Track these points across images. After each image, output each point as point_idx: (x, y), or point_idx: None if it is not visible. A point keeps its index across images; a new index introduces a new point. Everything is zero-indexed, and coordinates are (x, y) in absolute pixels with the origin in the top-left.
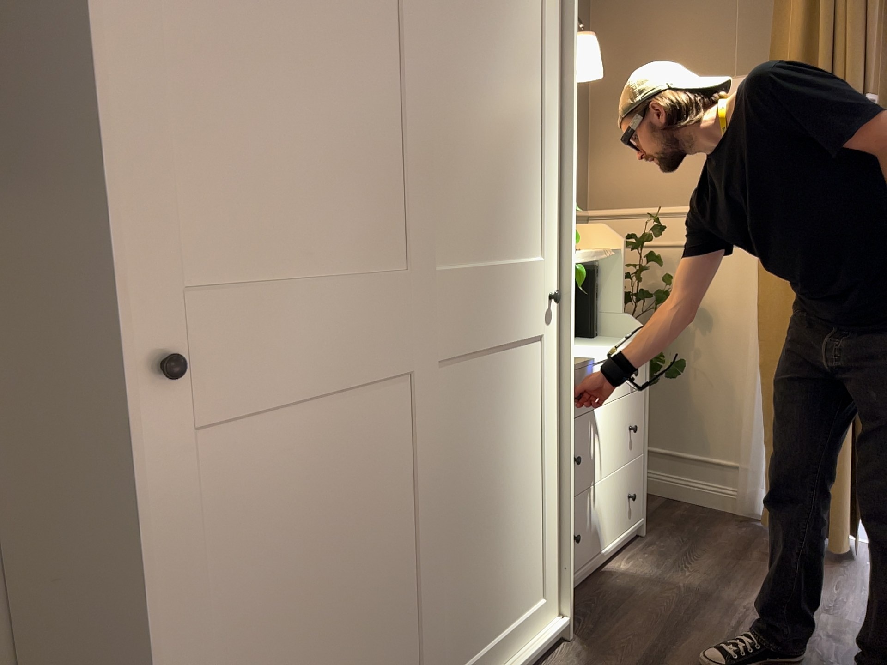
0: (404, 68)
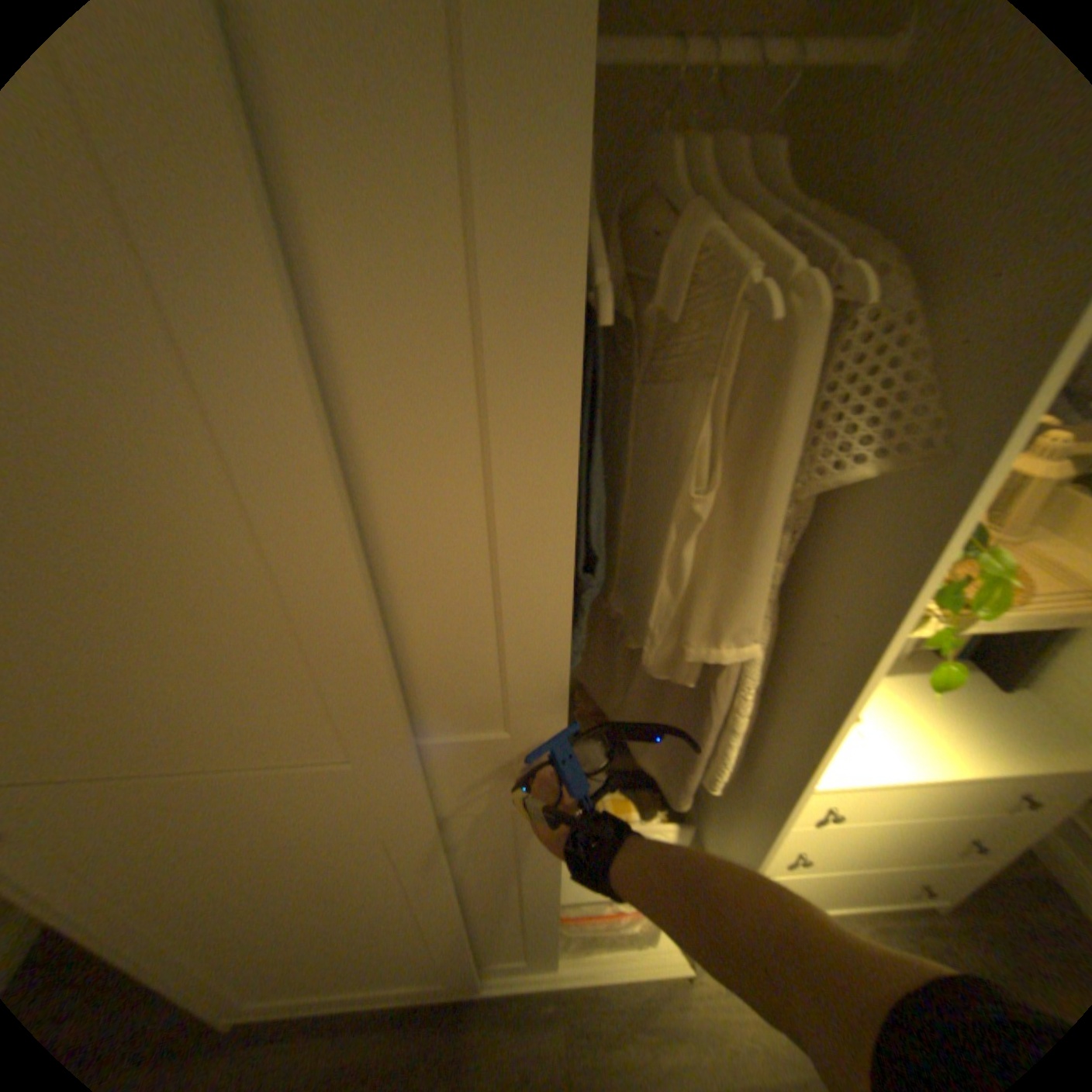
0: (245, 512)
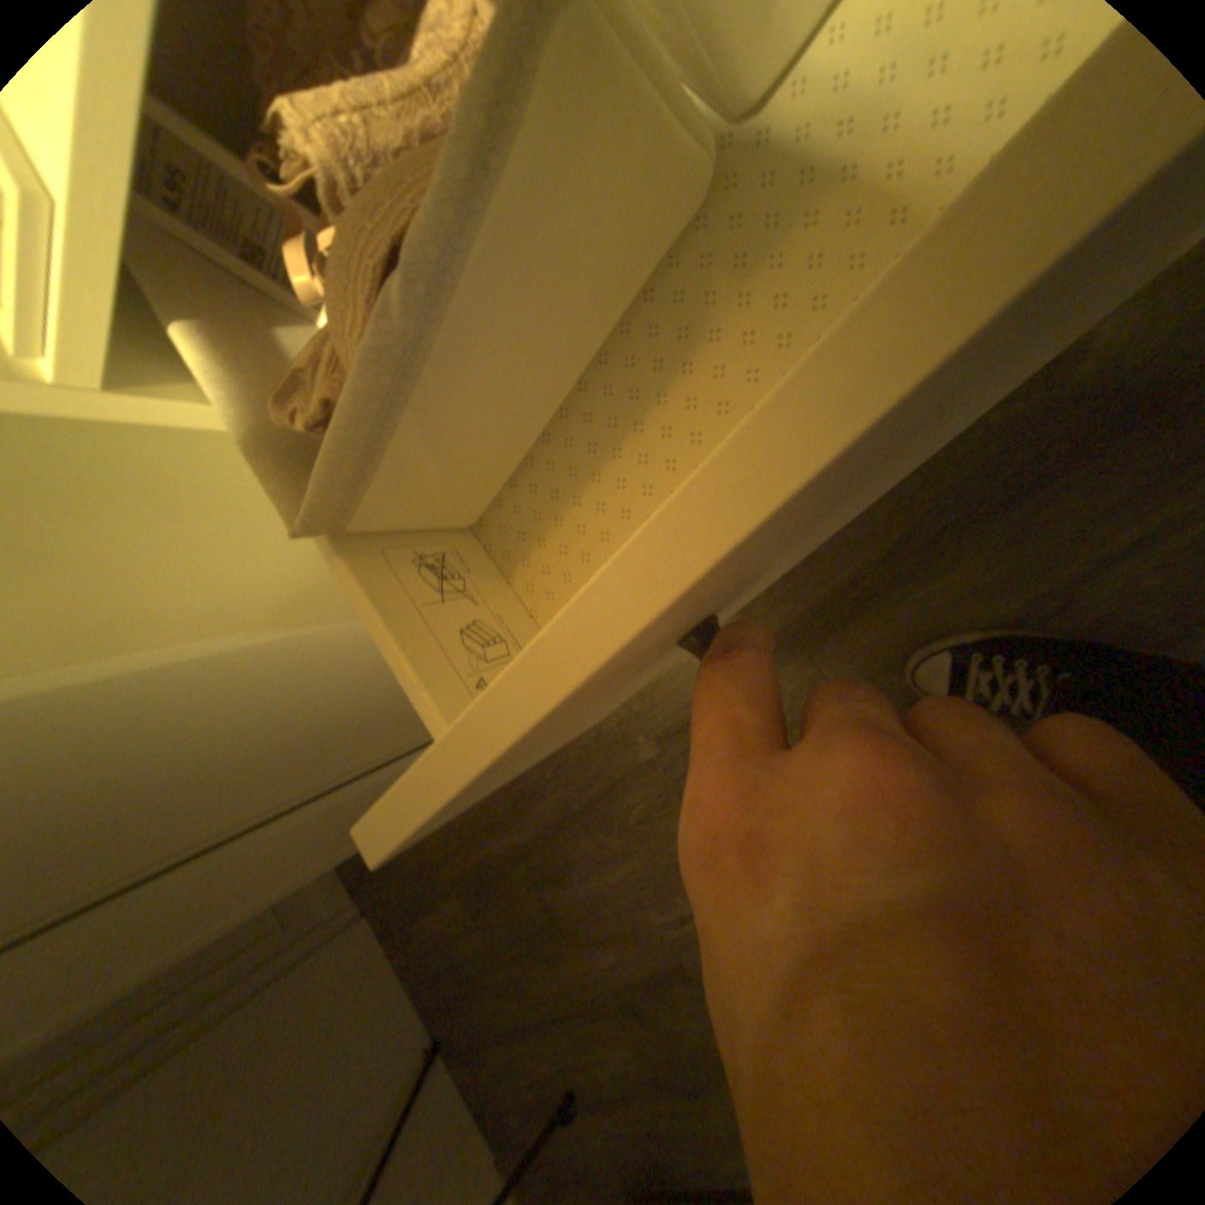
0: None
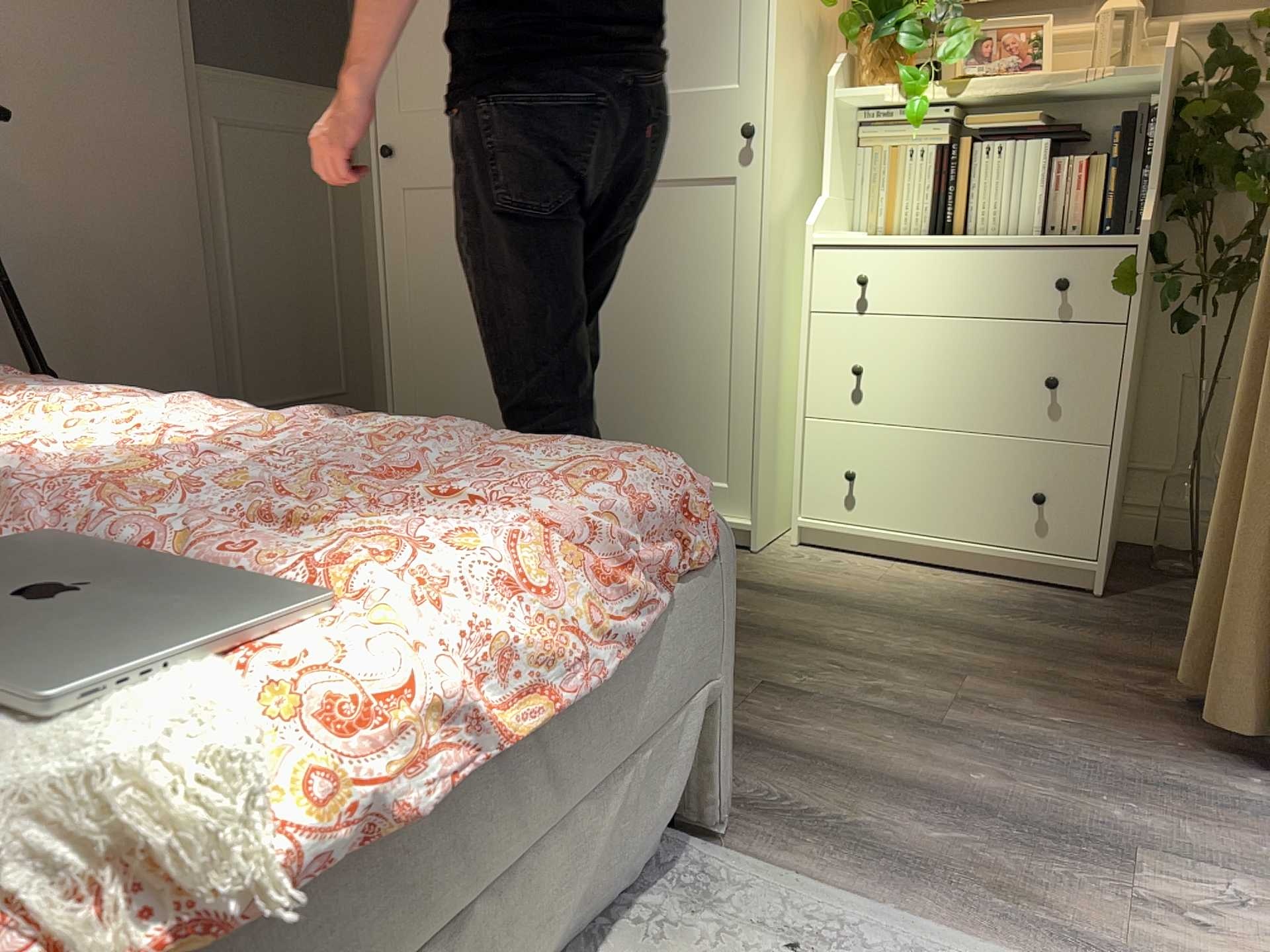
0: None
